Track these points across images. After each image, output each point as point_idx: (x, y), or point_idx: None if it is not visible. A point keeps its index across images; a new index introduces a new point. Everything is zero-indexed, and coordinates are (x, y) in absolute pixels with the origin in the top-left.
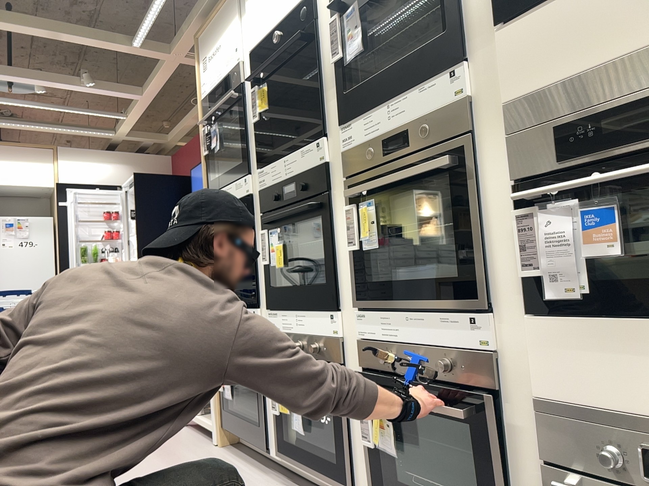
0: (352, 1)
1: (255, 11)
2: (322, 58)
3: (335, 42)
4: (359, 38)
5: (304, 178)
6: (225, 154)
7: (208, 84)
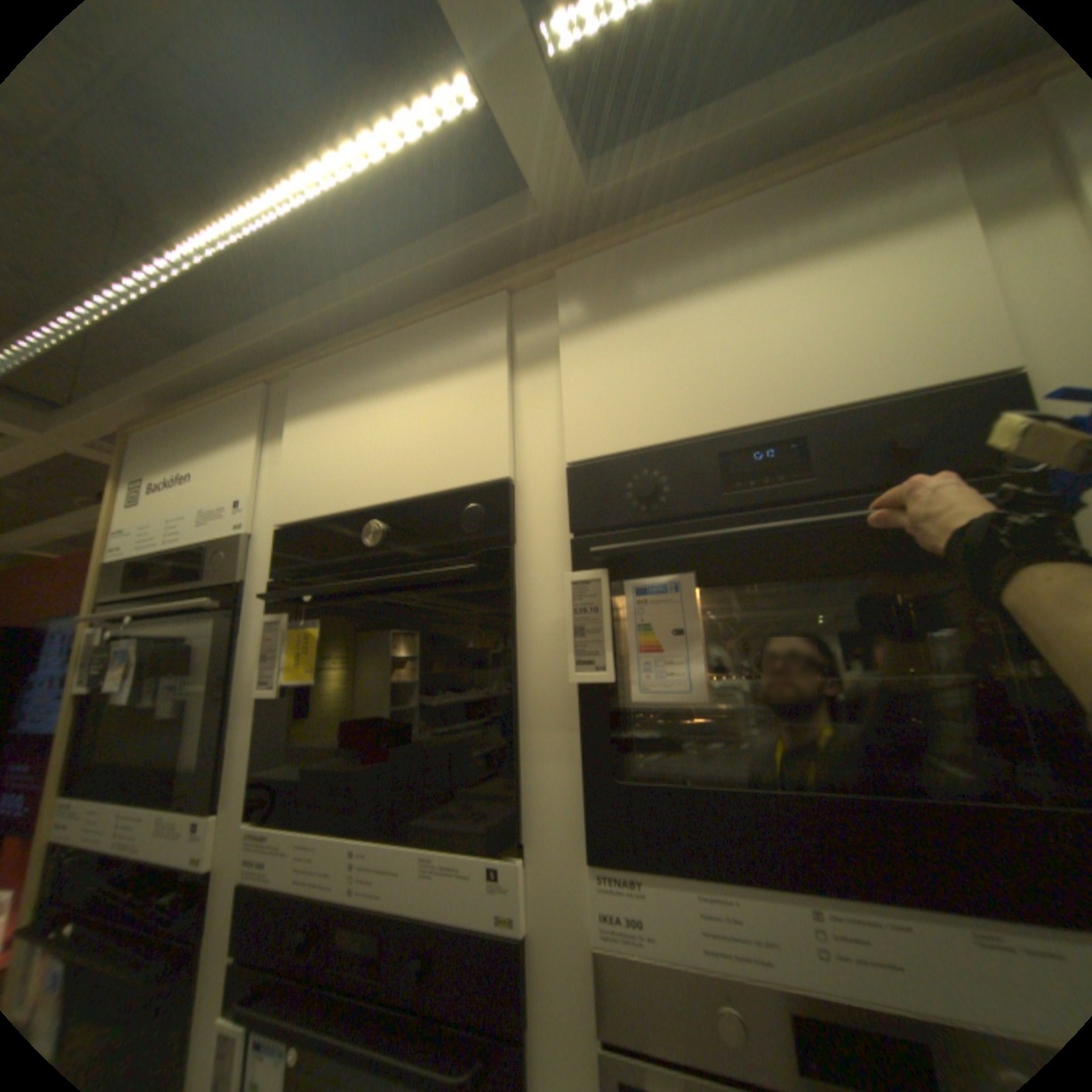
0: (669, 558)
1: (316, 448)
2: (526, 641)
3: (600, 634)
4: (703, 666)
5: (425, 951)
6: (138, 700)
7: (131, 536)
